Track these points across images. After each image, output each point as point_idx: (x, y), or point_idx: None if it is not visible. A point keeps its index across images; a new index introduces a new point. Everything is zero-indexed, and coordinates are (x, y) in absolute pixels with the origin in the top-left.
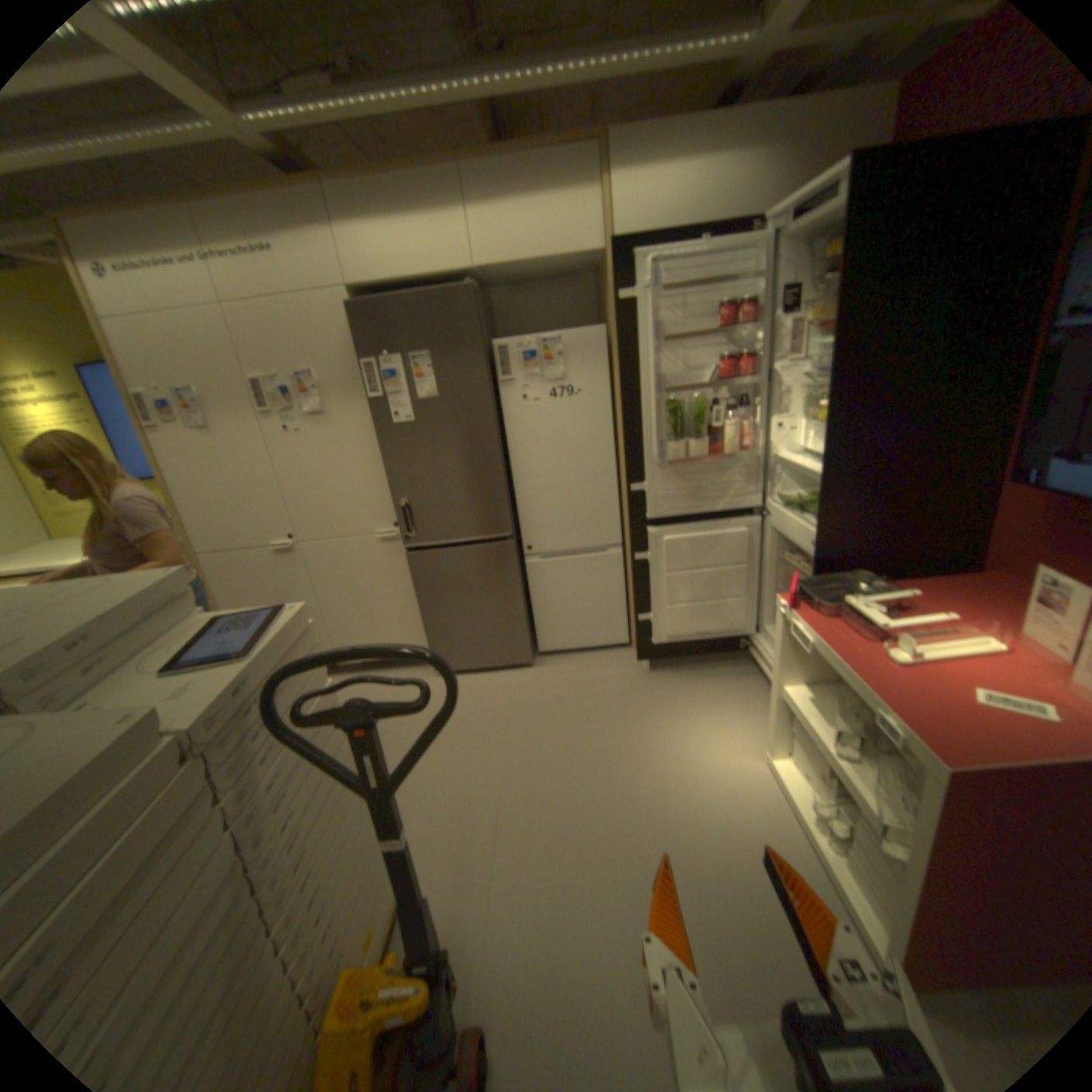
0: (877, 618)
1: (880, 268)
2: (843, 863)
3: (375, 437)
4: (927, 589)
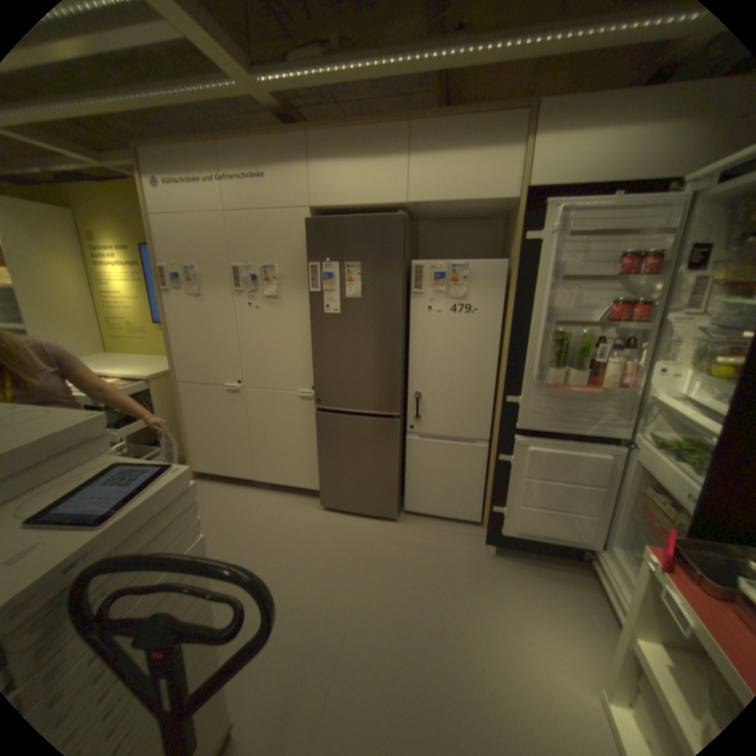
0: None
1: None
2: None
3: (311, 321)
4: None
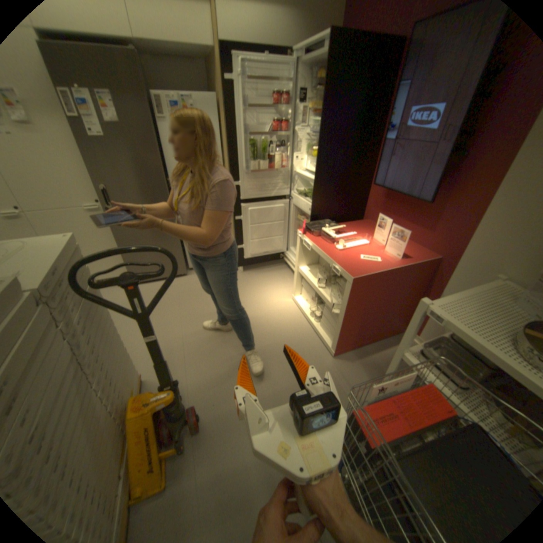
0: (332, 235)
1: (338, 88)
2: (319, 323)
3: (75, 144)
4: (347, 226)
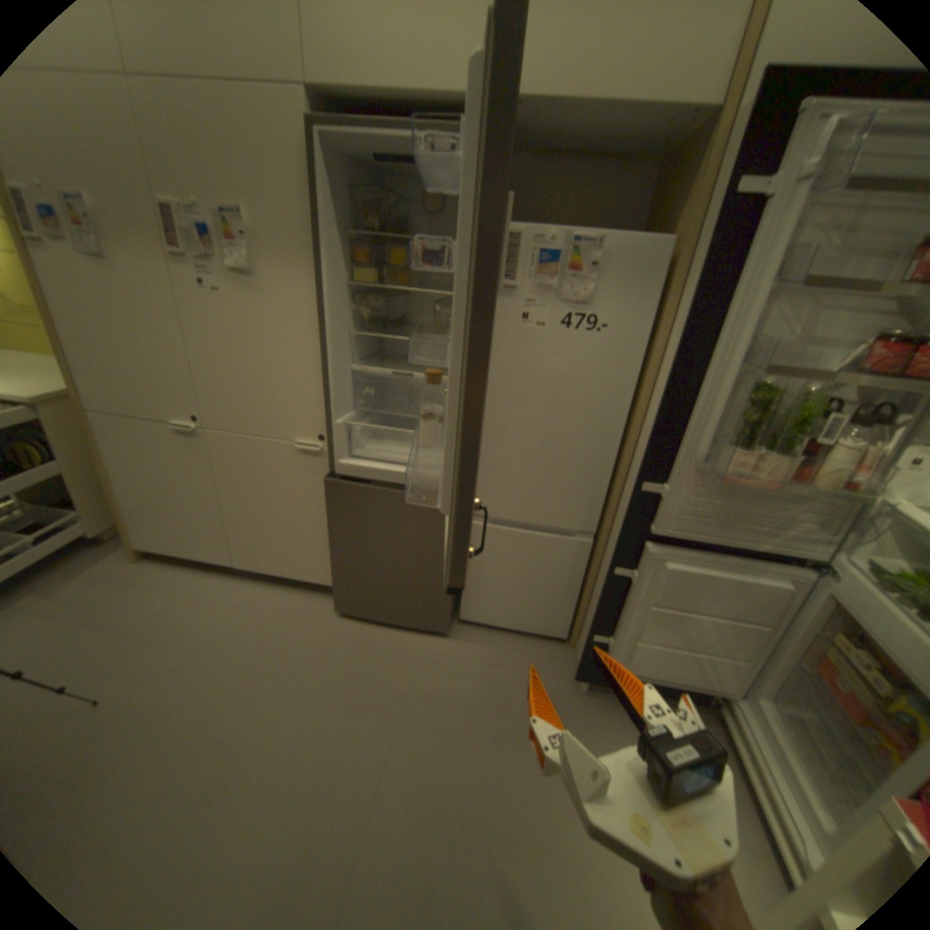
0: None
1: None
2: None
3: (314, 323)
4: None
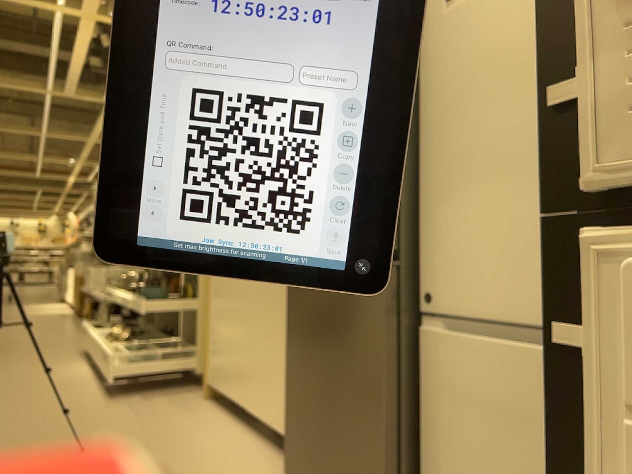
0: None
1: None
2: None
3: None
4: None
